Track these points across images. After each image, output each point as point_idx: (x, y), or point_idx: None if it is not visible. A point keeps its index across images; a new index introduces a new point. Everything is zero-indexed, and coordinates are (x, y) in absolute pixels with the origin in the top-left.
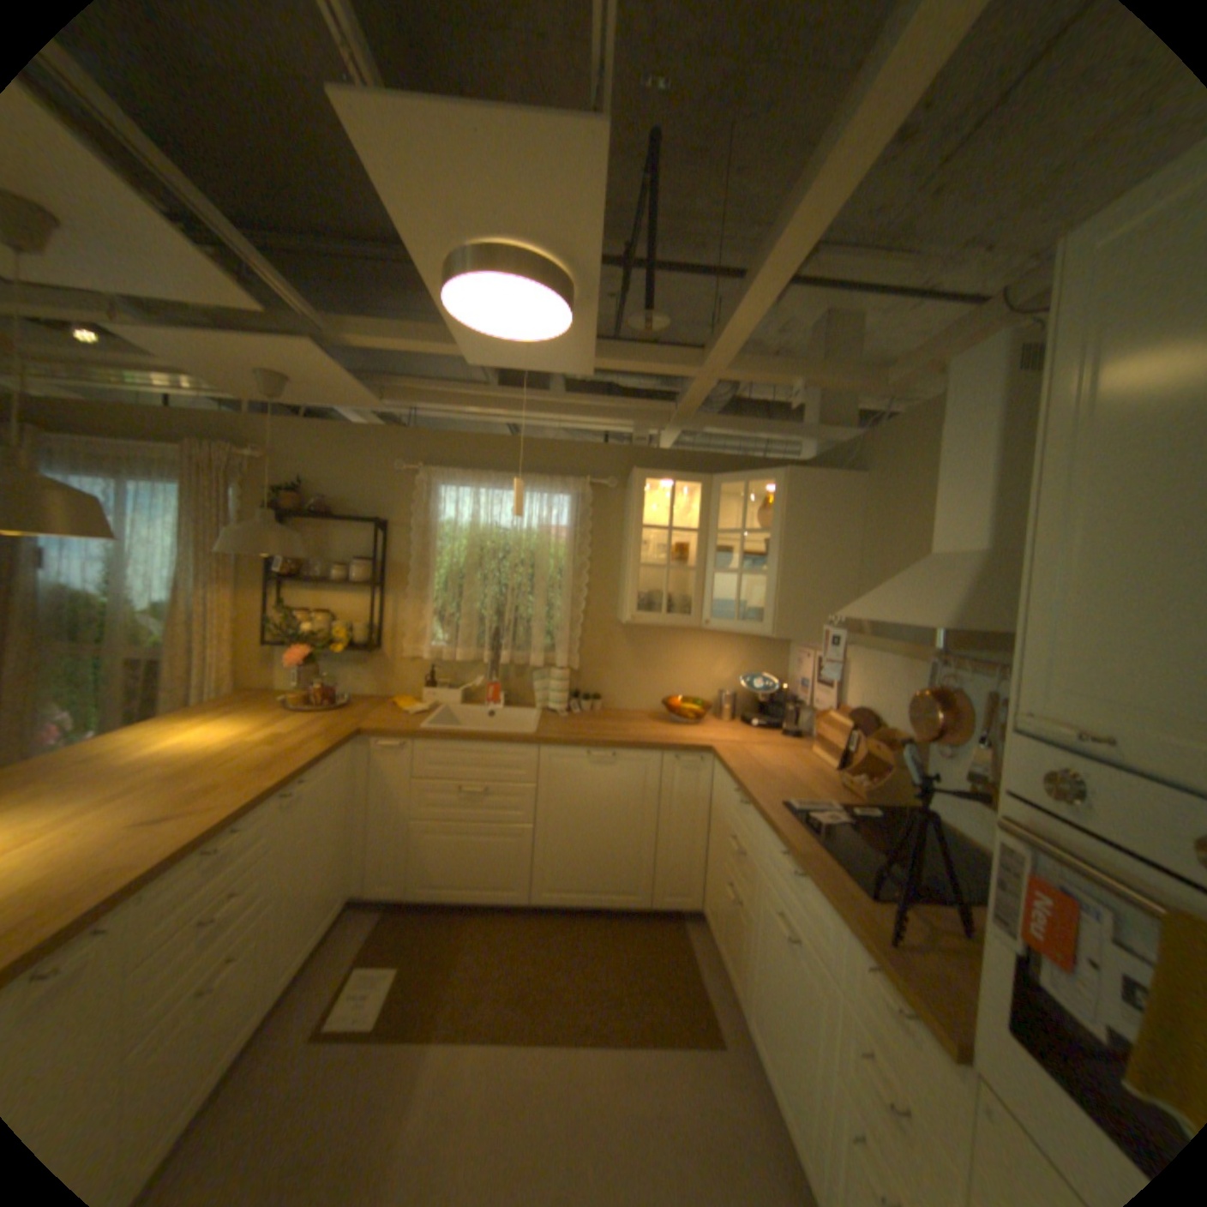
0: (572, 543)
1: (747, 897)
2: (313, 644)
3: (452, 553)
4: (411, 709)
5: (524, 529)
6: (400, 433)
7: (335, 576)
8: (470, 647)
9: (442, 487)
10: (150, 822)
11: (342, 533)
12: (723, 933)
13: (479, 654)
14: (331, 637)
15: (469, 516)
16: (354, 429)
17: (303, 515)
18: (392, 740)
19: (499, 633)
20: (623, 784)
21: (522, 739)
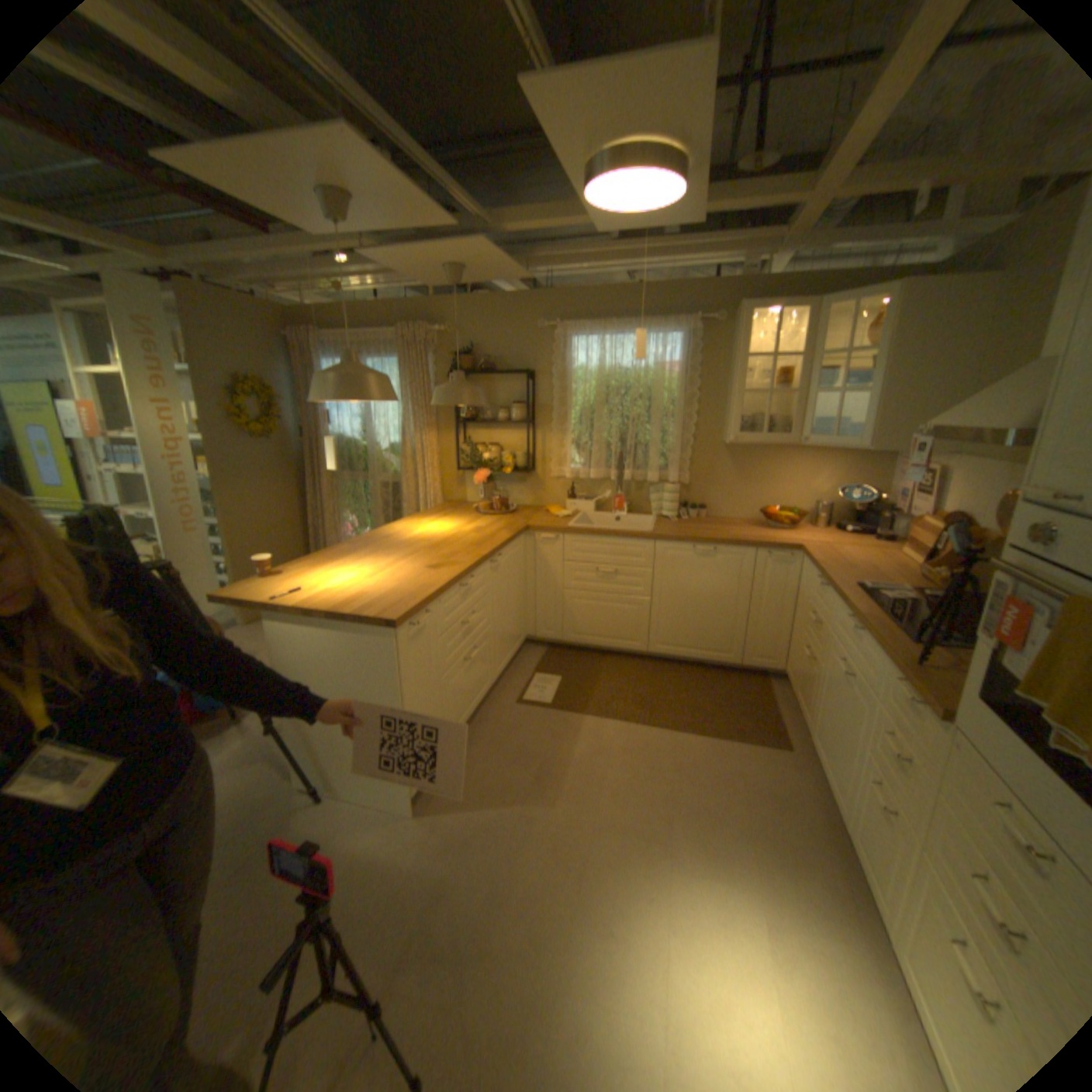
0: (683, 376)
1: (820, 653)
2: (492, 468)
3: (584, 393)
4: (559, 514)
5: (641, 367)
6: (540, 295)
7: (501, 418)
8: (600, 468)
9: (574, 338)
10: (432, 567)
11: (503, 384)
12: (800, 682)
13: (607, 473)
14: (502, 463)
15: (597, 360)
16: (506, 297)
17: (476, 373)
18: (550, 534)
19: (622, 456)
20: (722, 571)
21: (642, 535)
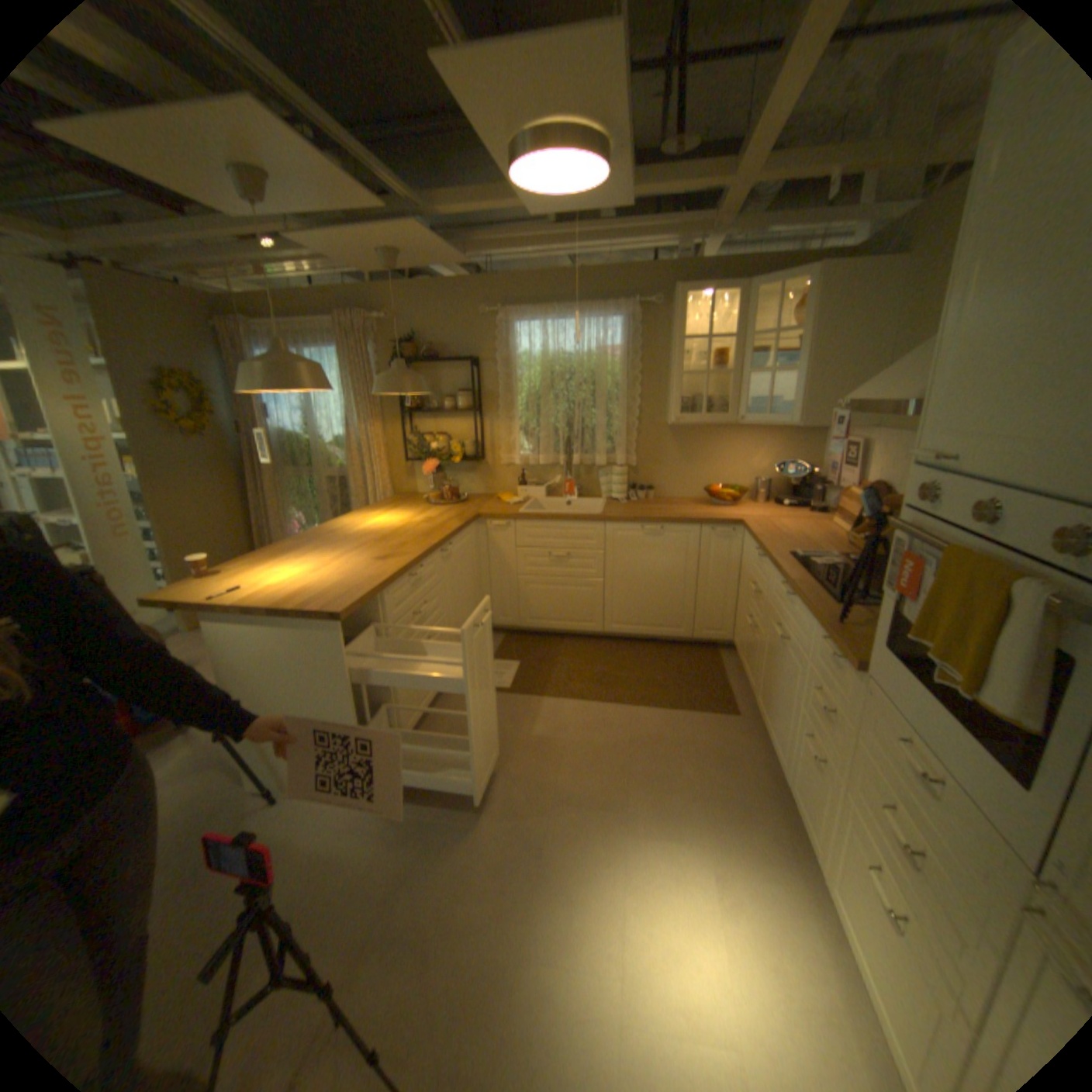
0: (625, 360)
1: (760, 621)
2: (440, 458)
3: (529, 379)
4: (511, 501)
5: (584, 352)
6: (480, 280)
7: (447, 406)
8: (549, 454)
9: (516, 323)
10: (380, 559)
11: (447, 372)
12: (745, 650)
13: (556, 459)
14: (451, 452)
15: (540, 346)
16: (445, 283)
17: (418, 361)
18: (501, 521)
19: (570, 441)
20: (669, 549)
21: (592, 518)
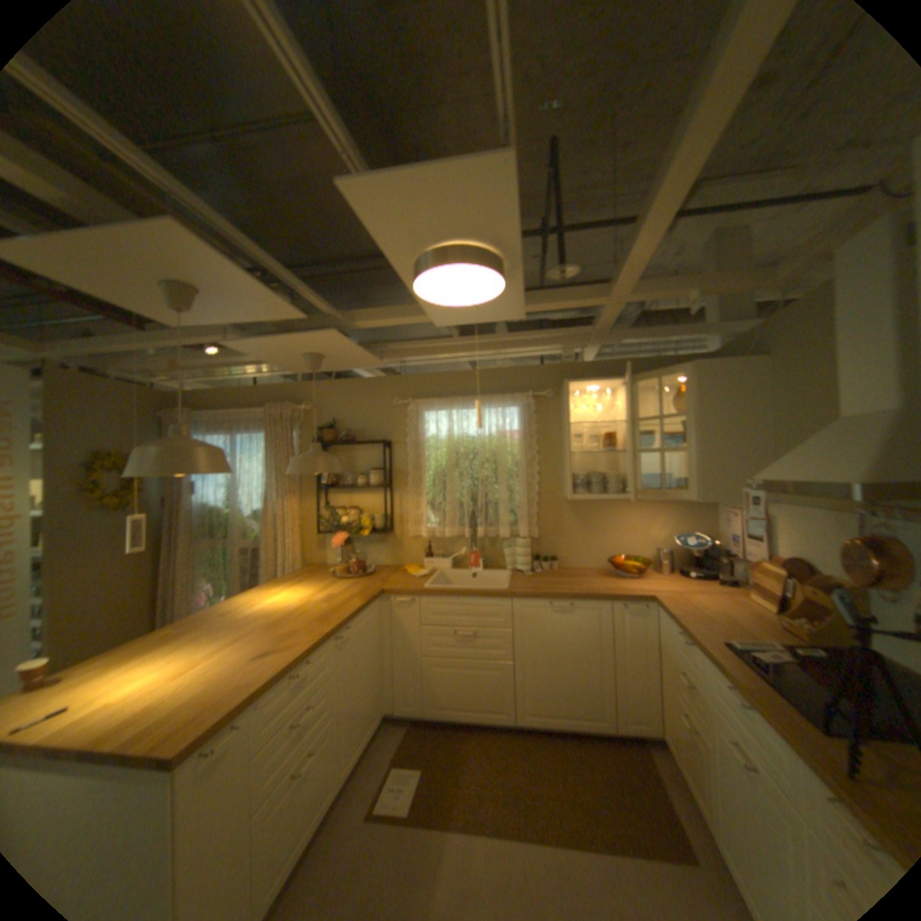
0: (524, 441)
1: (702, 727)
2: (351, 530)
3: (437, 458)
4: (418, 573)
5: (487, 435)
6: (396, 379)
7: (361, 482)
8: (456, 525)
9: (427, 412)
10: (261, 654)
11: (364, 452)
12: (685, 758)
13: (462, 530)
14: (361, 524)
15: (447, 430)
16: (367, 381)
17: (339, 443)
18: (406, 596)
19: (476, 514)
20: (582, 628)
21: (499, 593)
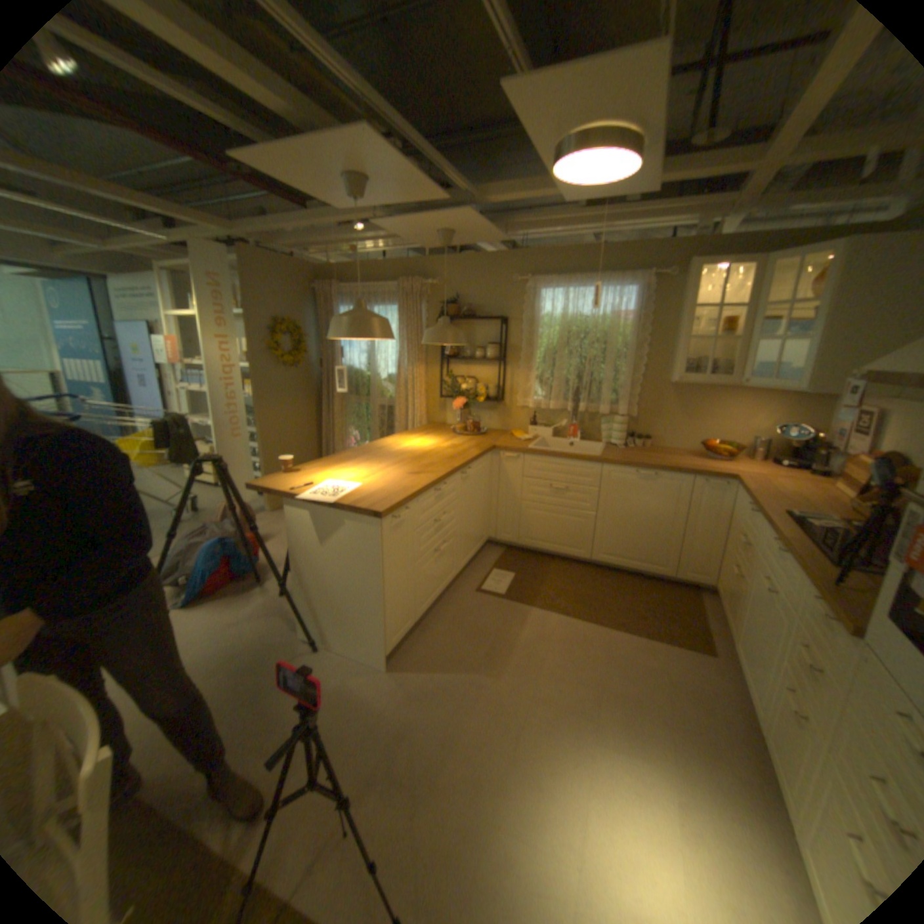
0: (636, 323)
1: (747, 572)
2: (467, 397)
3: (548, 336)
4: (521, 438)
5: (599, 315)
6: (515, 254)
7: (477, 356)
8: (558, 400)
9: (542, 290)
10: (413, 474)
11: (480, 328)
12: (728, 597)
13: (564, 405)
14: (476, 393)
15: (560, 309)
16: (487, 256)
17: (458, 318)
18: (511, 454)
19: (578, 391)
20: (661, 494)
21: (591, 458)
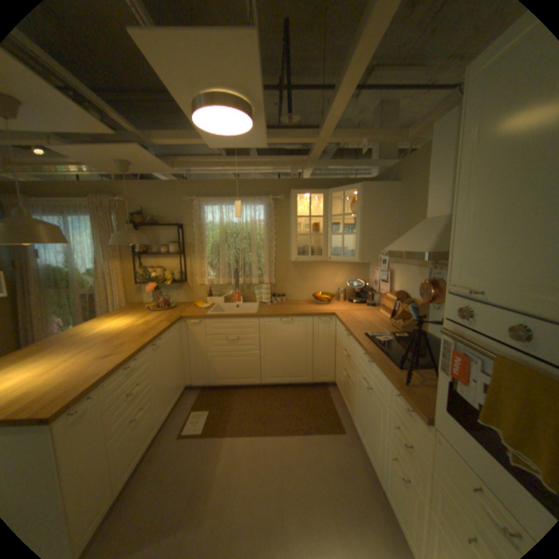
0: (266, 227)
1: (351, 373)
2: (157, 282)
3: (213, 236)
4: (203, 306)
5: (244, 222)
6: (183, 183)
7: (163, 251)
8: (225, 278)
9: (205, 206)
10: (102, 358)
11: (163, 232)
12: (343, 389)
13: (230, 280)
14: (164, 278)
15: (219, 219)
16: (163, 183)
17: (145, 225)
18: (196, 320)
19: (237, 271)
20: (296, 331)
21: (251, 315)
